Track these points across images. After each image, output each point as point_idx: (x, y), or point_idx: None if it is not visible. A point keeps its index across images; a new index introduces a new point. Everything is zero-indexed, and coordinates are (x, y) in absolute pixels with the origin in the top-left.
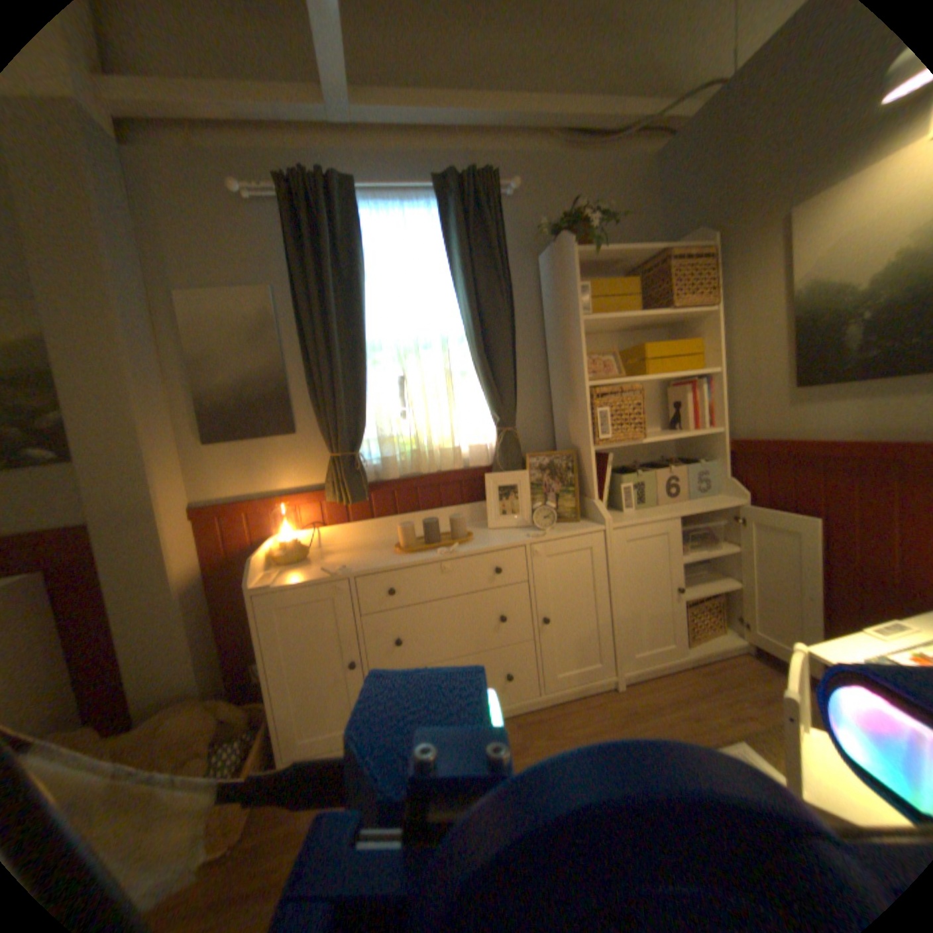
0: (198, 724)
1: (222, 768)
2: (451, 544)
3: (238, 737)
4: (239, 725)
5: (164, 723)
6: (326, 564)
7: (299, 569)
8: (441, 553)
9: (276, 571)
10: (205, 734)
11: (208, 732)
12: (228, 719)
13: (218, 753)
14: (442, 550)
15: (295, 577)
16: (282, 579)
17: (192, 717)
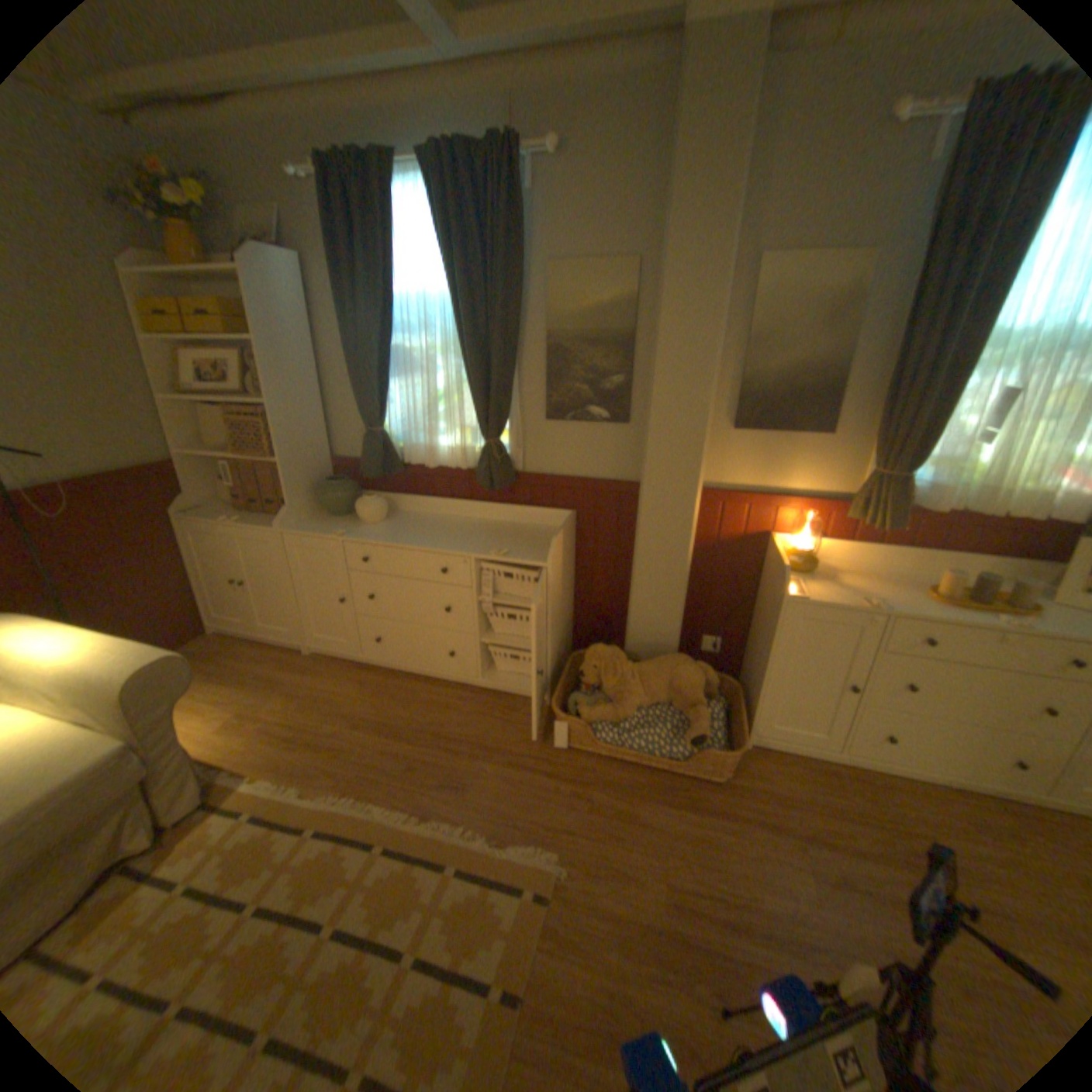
0: (699, 681)
1: (717, 722)
2: (1011, 615)
3: (717, 700)
4: (713, 689)
5: (674, 669)
6: (846, 588)
7: (818, 585)
8: (1006, 625)
9: (796, 580)
10: (702, 689)
11: (703, 688)
12: (709, 682)
13: (711, 708)
14: (1008, 621)
15: (826, 597)
16: (813, 595)
17: (695, 674)
